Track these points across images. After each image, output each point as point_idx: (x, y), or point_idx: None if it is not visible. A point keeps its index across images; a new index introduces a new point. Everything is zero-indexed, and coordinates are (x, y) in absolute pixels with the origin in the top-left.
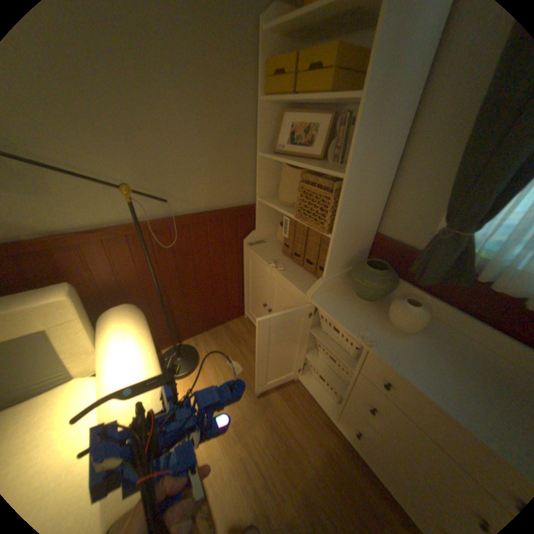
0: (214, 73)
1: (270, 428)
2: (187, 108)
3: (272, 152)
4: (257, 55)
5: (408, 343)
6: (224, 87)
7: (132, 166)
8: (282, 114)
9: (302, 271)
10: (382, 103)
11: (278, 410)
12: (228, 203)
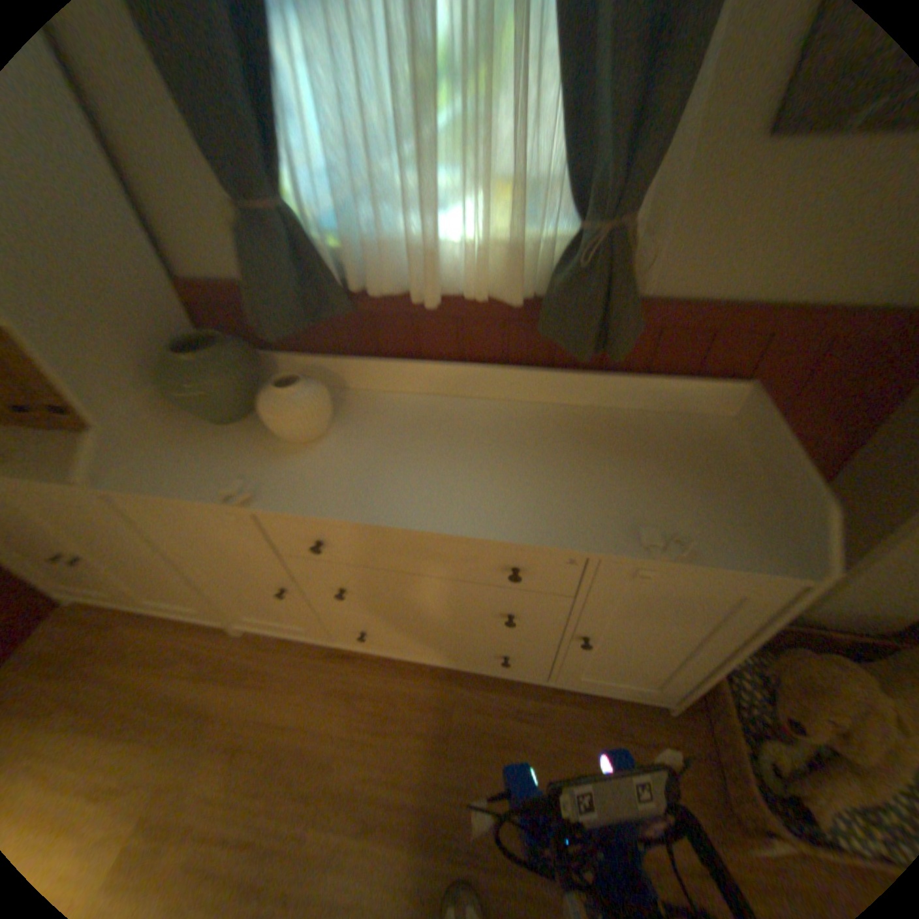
0: None
1: (226, 754)
2: None
3: None
4: None
5: (318, 457)
6: None
7: None
8: None
9: (68, 439)
10: None
11: (229, 711)
12: None
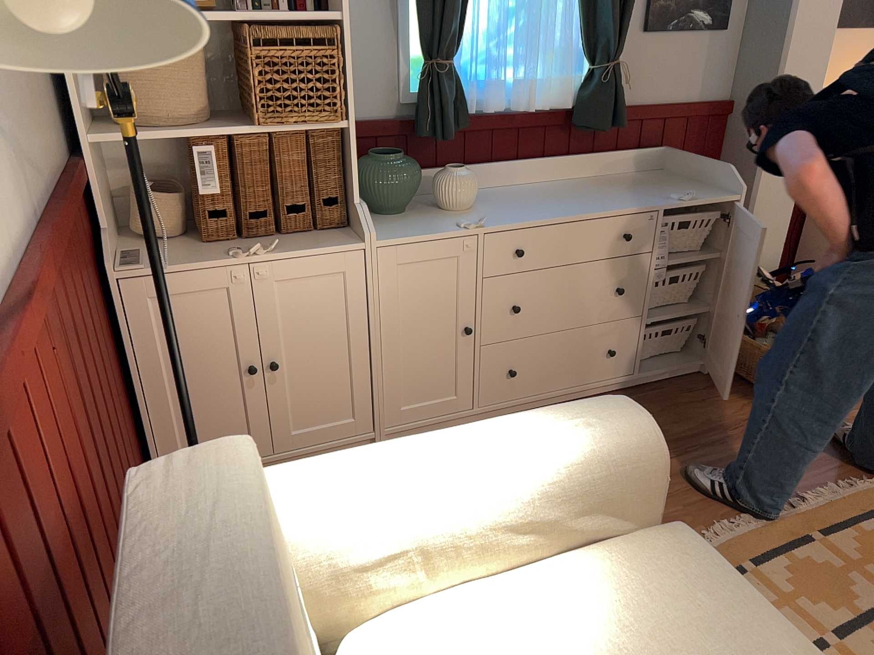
0: None
1: None
2: None
3: None
4: None
5: (484, 212)
6: None
7: None
8: None
9: (290, 238)
10: None
11: None
12: (57, 168)
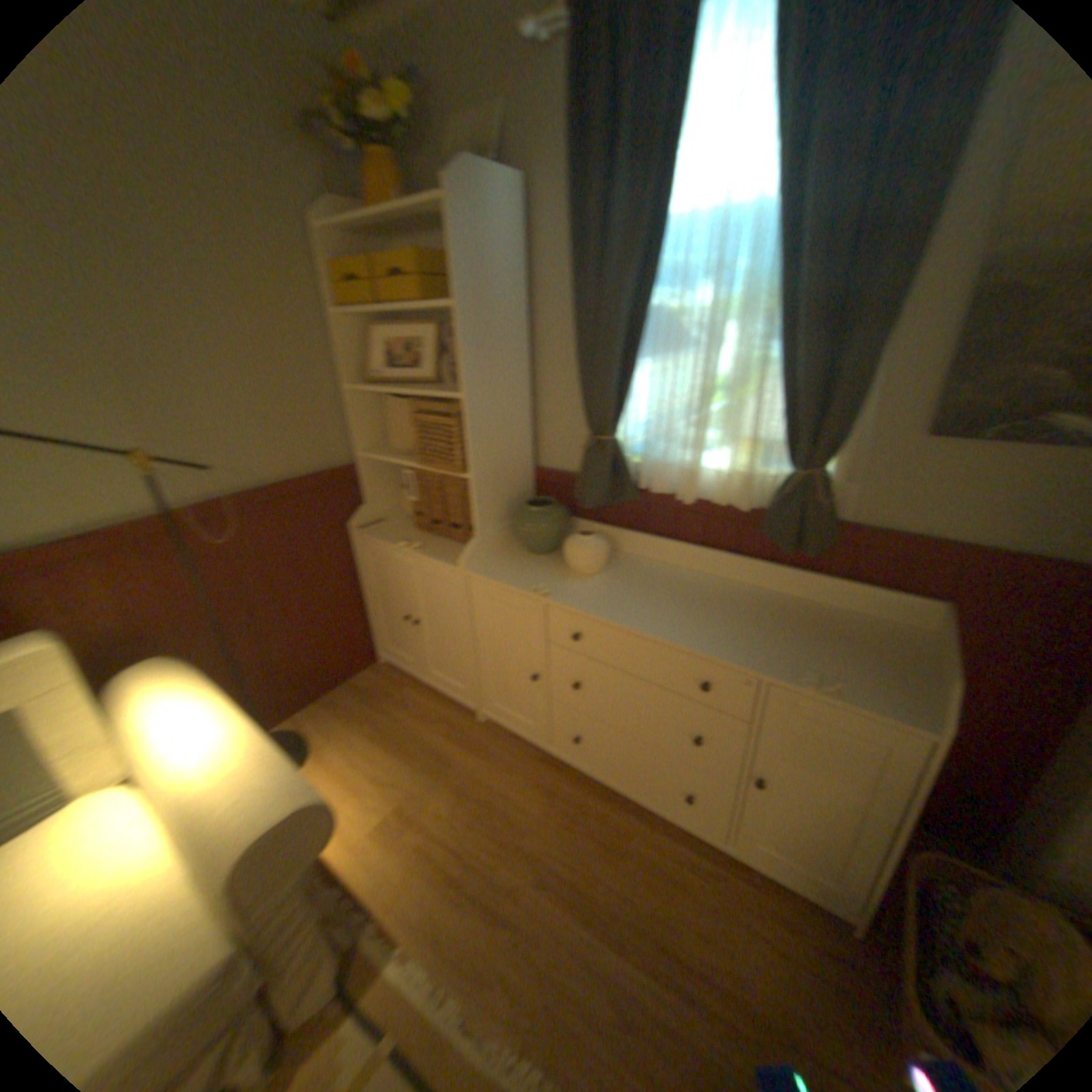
0: (249, 284)
1: (454, 795)
2: (214, 334)
3: (362, 383)
4: (310, 257)
5: (589, 584)
6: (268, 301)
7: (132, 426)
8: (365, 329)
9: (447, 544)
10: (478, 311)
11: (462, 769)
12: (307, 468)
